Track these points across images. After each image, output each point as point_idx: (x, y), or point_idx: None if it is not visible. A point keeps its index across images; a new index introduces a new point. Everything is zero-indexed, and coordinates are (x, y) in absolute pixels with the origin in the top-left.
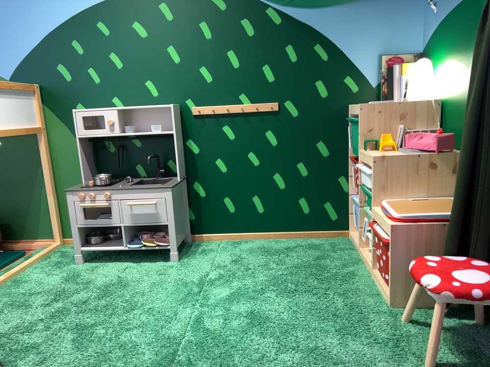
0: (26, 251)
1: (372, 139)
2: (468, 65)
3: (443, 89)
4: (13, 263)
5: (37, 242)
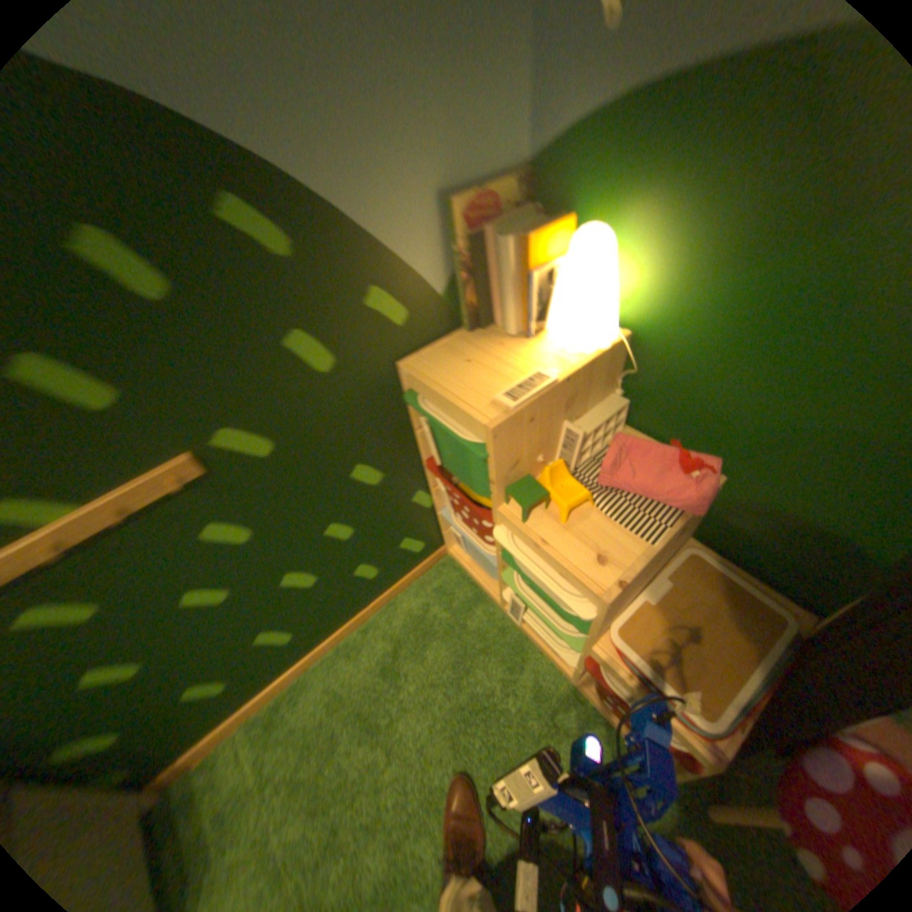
0: None
1: (525, 480)
2: (792, 299)
3: (643, 311)
4: None
5: None
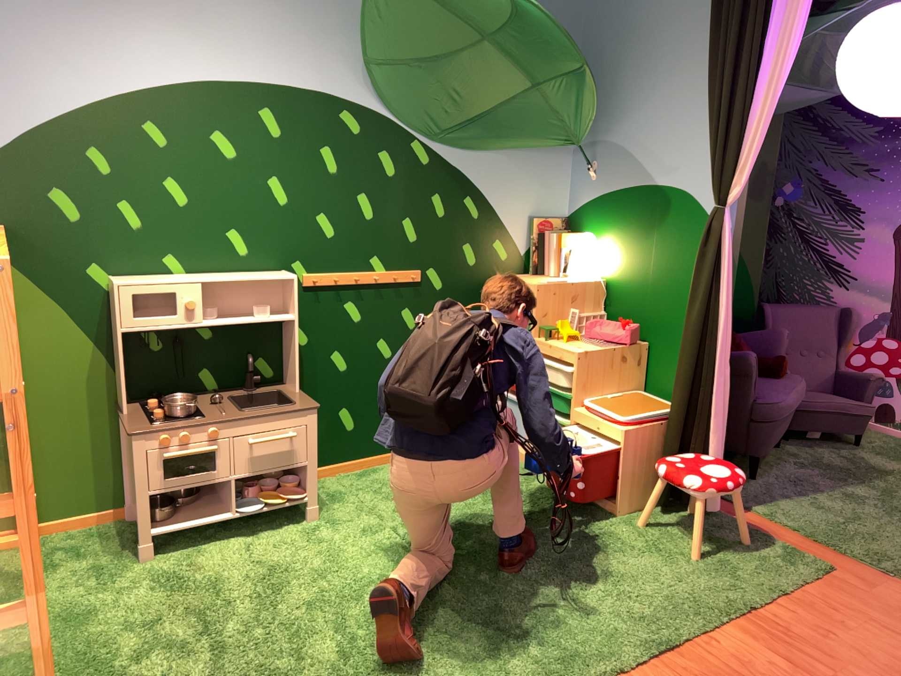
0: None
1: (545, 325)
2: (644, 256)
3: (604, 271)
4: None
5: None
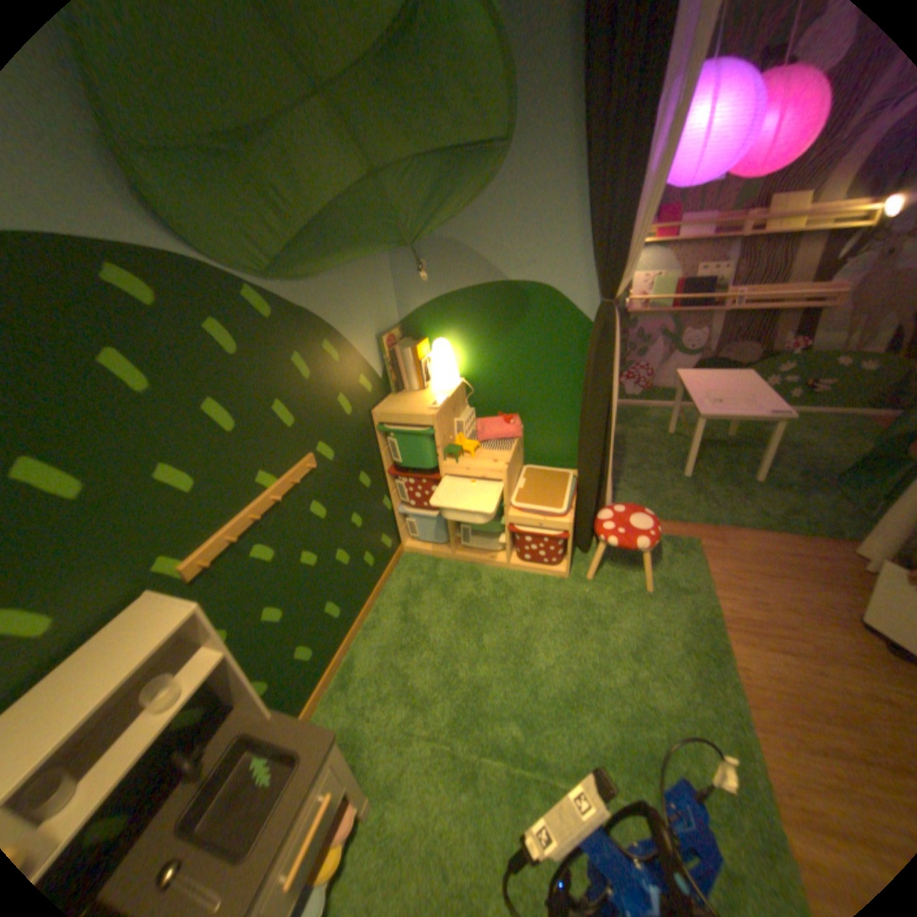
0: None
1: (448, 446)
2: (510, 350)
3: (464, 369)
4: None
5: None
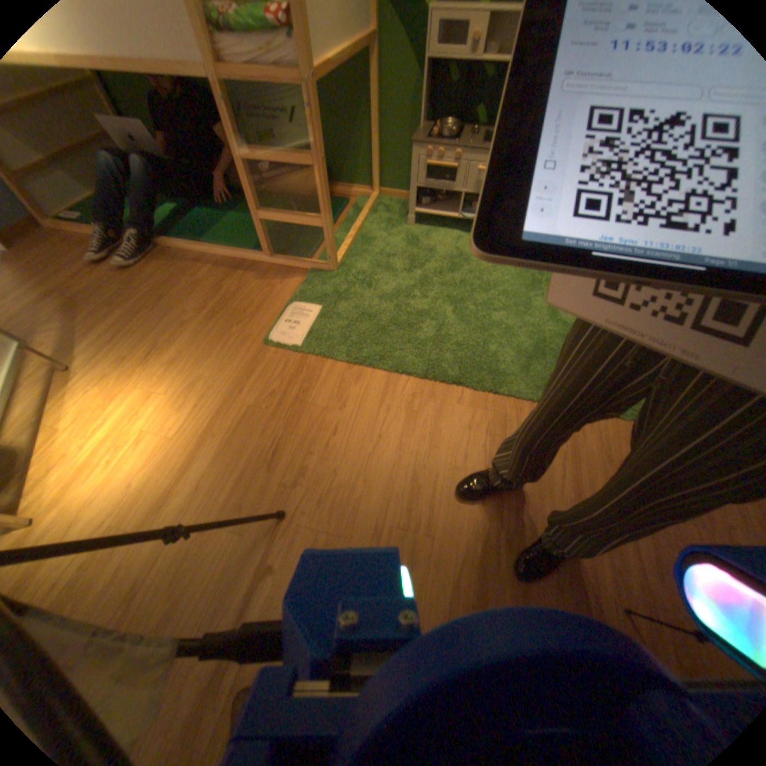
0: (344, 196)
1: None
2: None
3: None
4: (342, 211)
5: (351, 187)
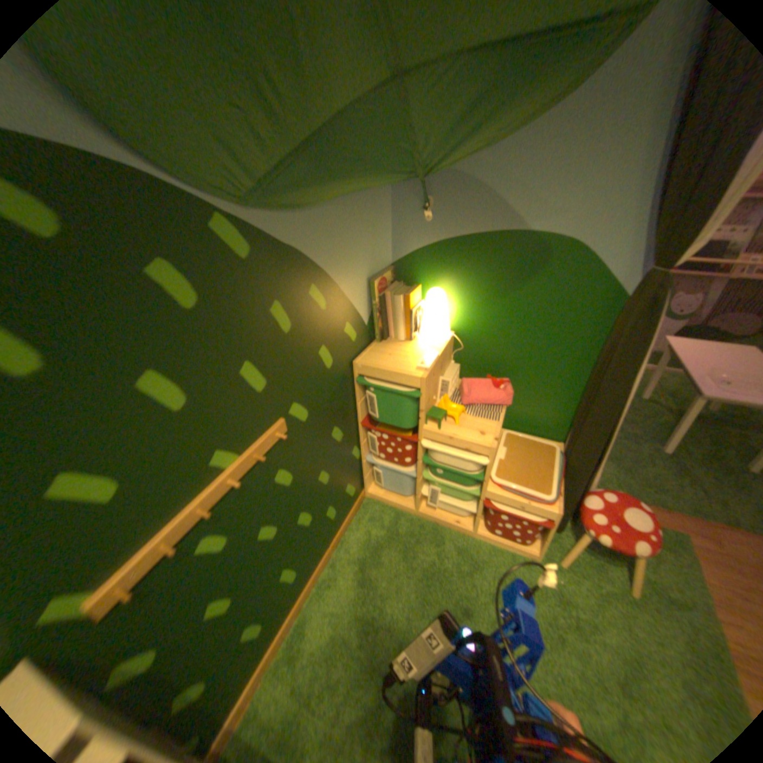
0: None
1: (432, 408)
2: (514, 309)
3: (456, 322)
4: None
5: None
